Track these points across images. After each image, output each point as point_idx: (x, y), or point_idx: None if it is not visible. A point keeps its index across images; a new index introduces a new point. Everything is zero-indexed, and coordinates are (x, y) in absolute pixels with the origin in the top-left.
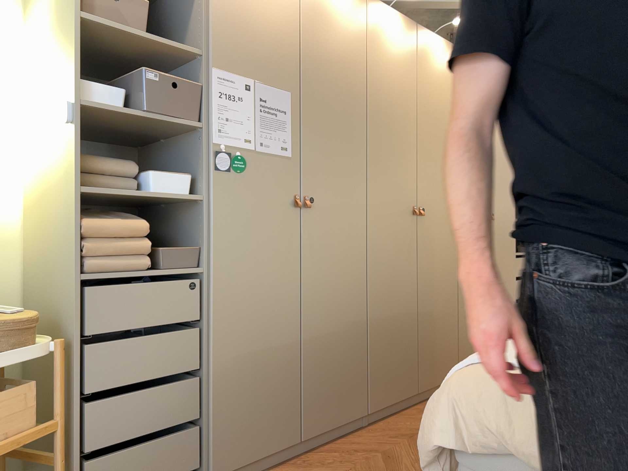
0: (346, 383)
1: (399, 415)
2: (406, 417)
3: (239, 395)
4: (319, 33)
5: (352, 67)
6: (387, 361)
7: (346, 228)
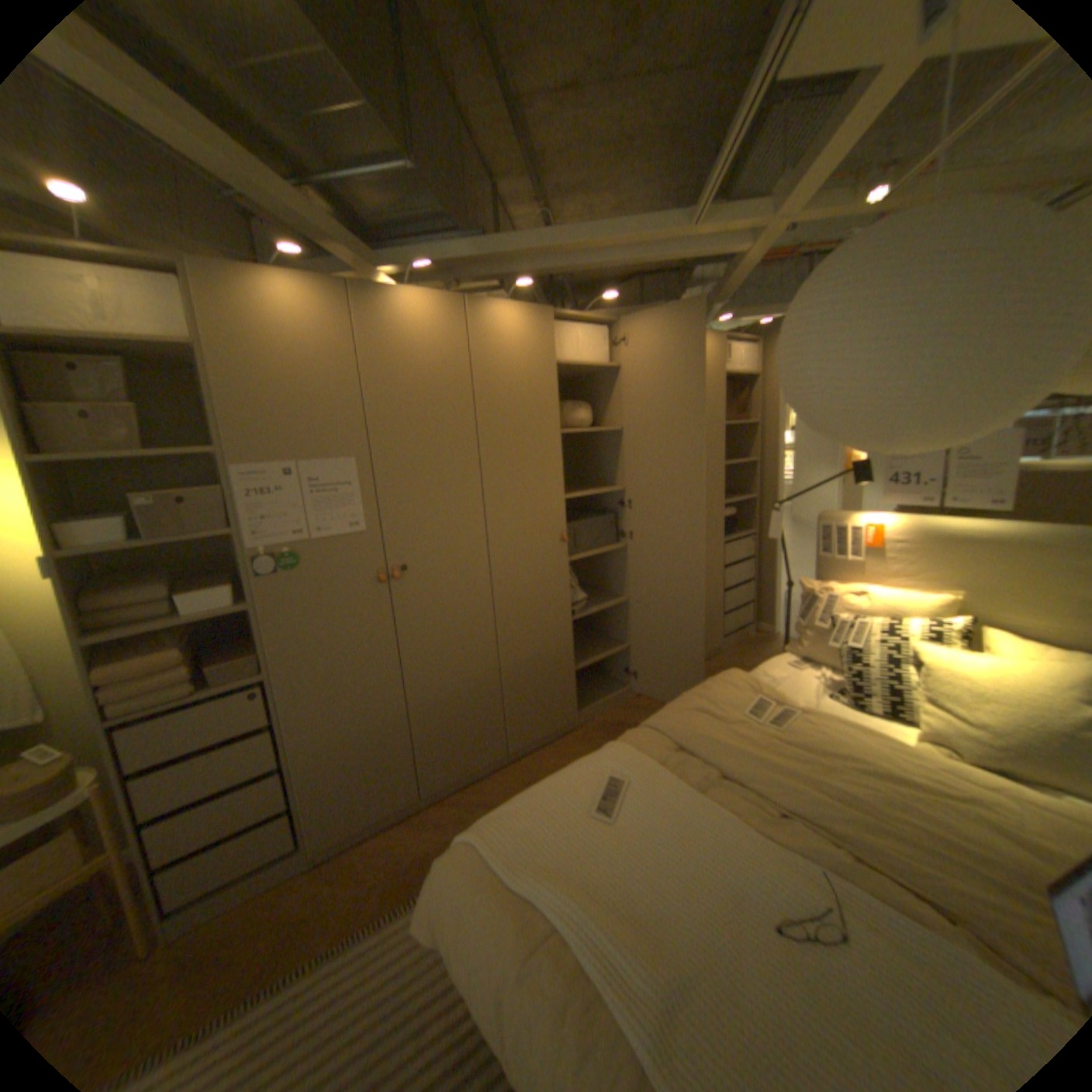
0: (474, 735)
1: (549, 747)
2: (554, 751)
3: (331, 779)
4: (388, 374)
5: (447, 399)
6: (530, 701)
7: (457, 585)
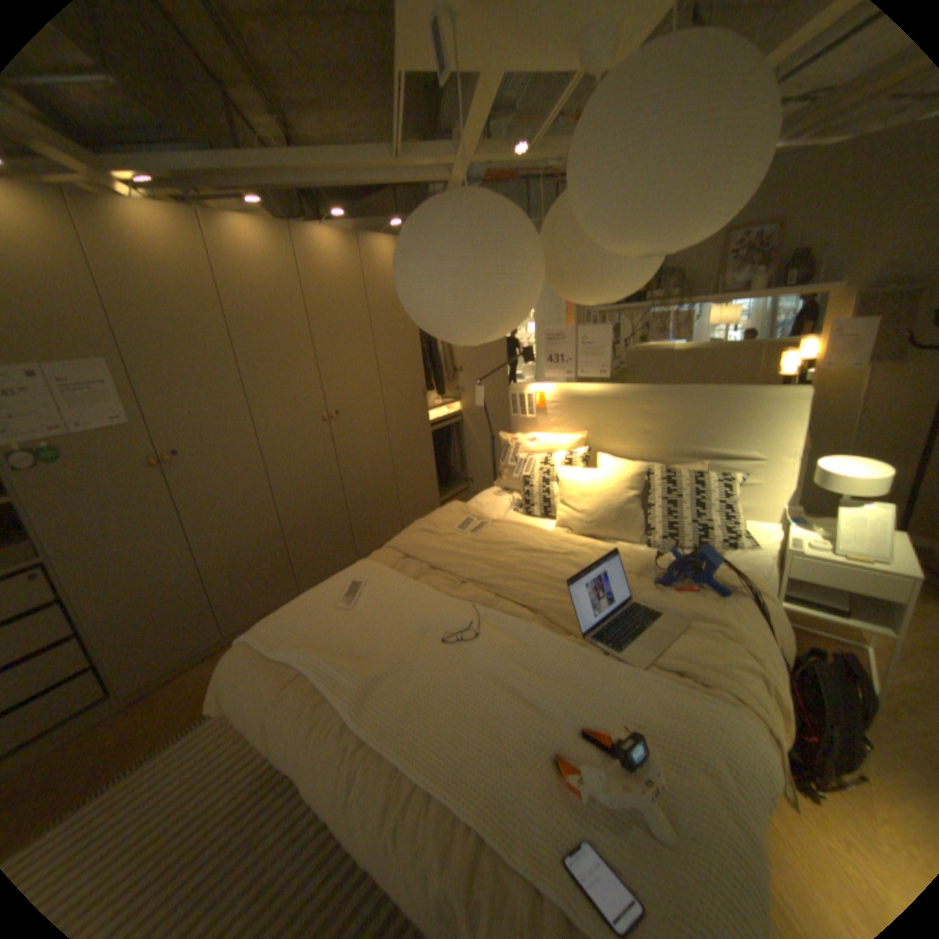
0: (266, 582)
1: None
2: None
3: (132, 635)
4: (126, 281)
5: (193, 303)
6: (313, 549)
7: (230, 463)
